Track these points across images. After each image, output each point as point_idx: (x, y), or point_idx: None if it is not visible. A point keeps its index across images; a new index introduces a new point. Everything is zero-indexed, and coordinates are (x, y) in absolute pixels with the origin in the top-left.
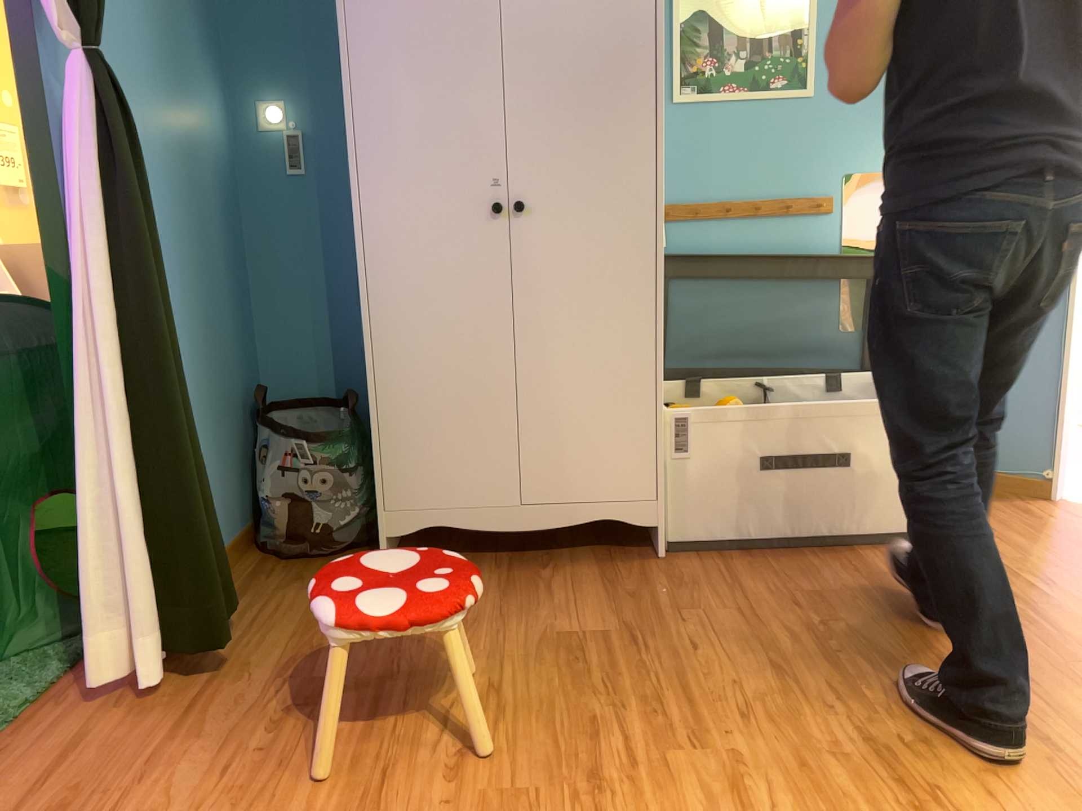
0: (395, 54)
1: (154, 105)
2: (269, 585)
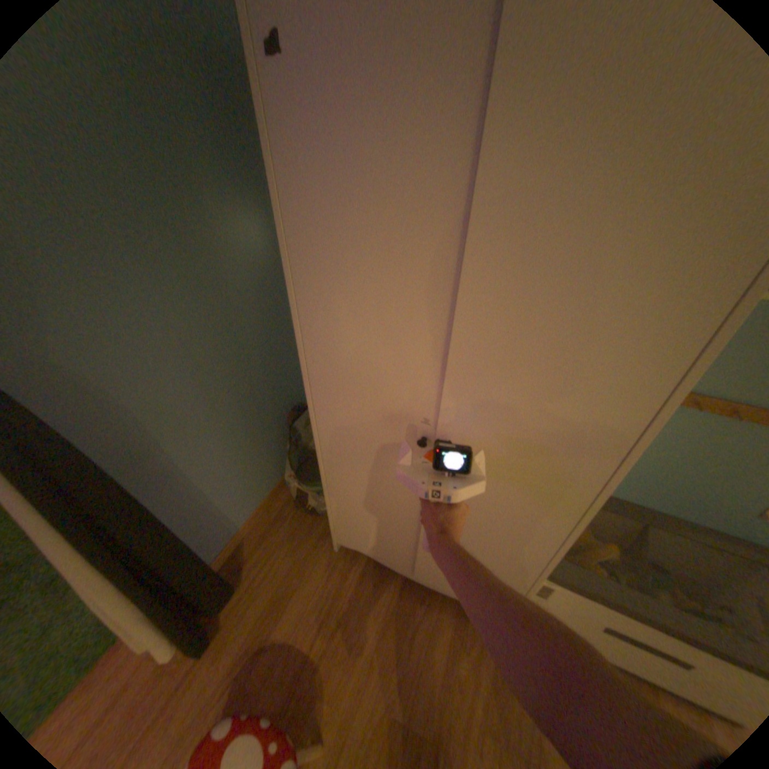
0: (341, 280)
1: (151, 284)
2: (274, 548)
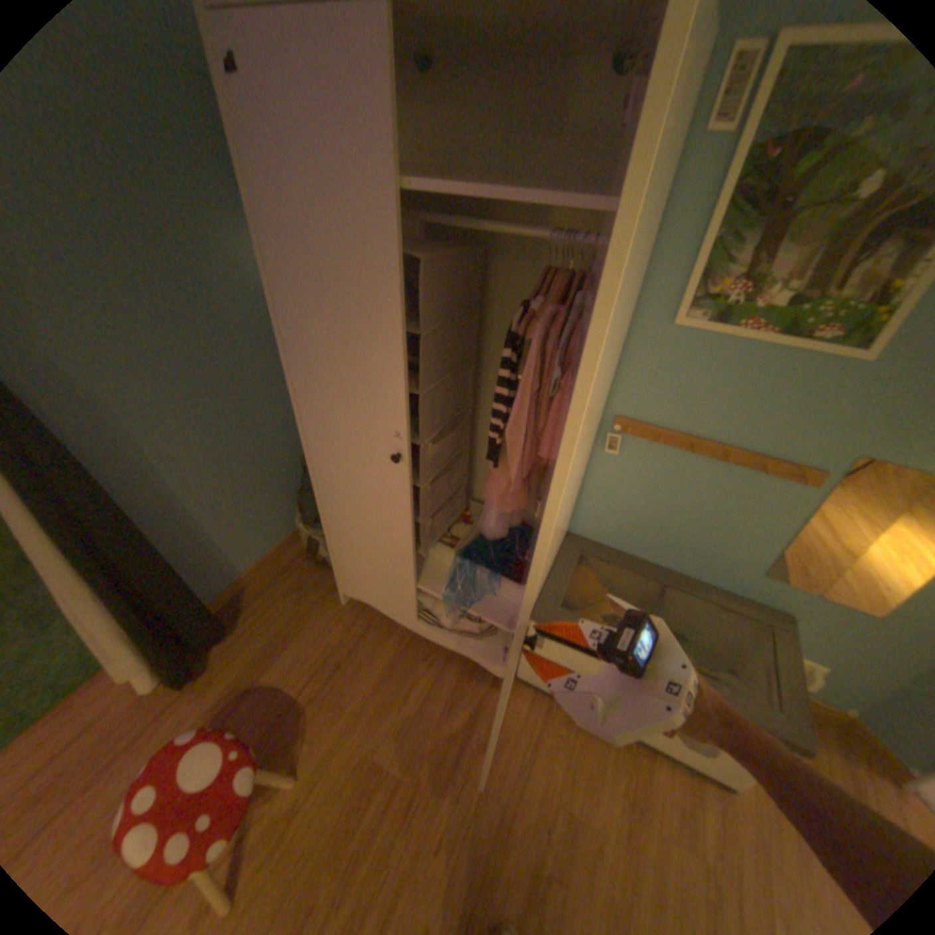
0: (309, 287)
1: (143, 291)
2: (277, 598)
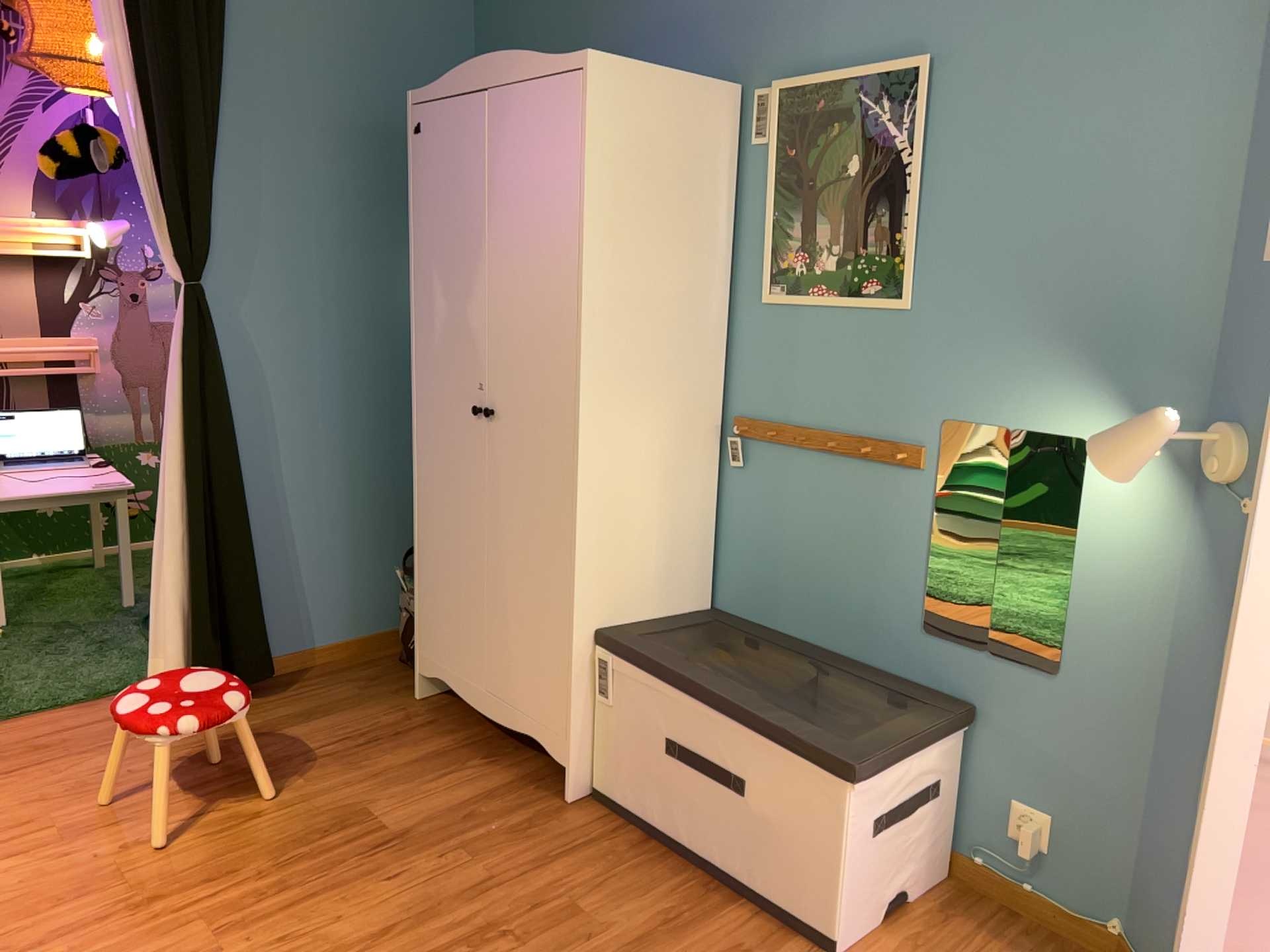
0: (435, 262)
1: (328, 291)
2: (341, 679)
